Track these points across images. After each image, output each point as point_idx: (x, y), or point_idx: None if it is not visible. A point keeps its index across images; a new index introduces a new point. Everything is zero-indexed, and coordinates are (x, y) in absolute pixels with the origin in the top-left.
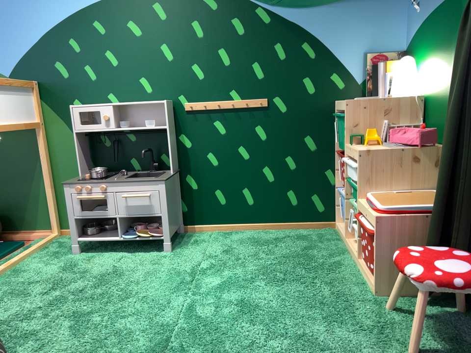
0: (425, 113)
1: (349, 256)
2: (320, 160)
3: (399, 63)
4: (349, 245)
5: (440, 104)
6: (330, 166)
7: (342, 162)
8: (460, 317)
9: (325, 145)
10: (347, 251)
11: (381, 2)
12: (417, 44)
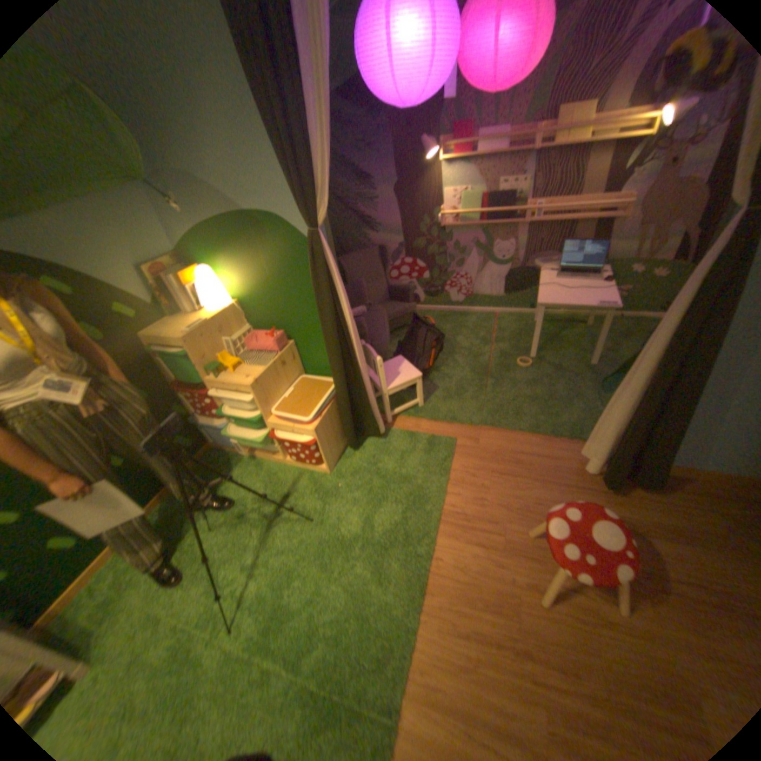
0: (247, 315)
1: (266, 461)
2: (159, 402)
3: (190, 271)
4: (257, 453)
5: (265, 307)
6: (173, 401)
7: (201, 393)
8: (372, 443)
9: (155, 385)
10: (258, 458)
11: (116, 195)
12: (197, 247)
